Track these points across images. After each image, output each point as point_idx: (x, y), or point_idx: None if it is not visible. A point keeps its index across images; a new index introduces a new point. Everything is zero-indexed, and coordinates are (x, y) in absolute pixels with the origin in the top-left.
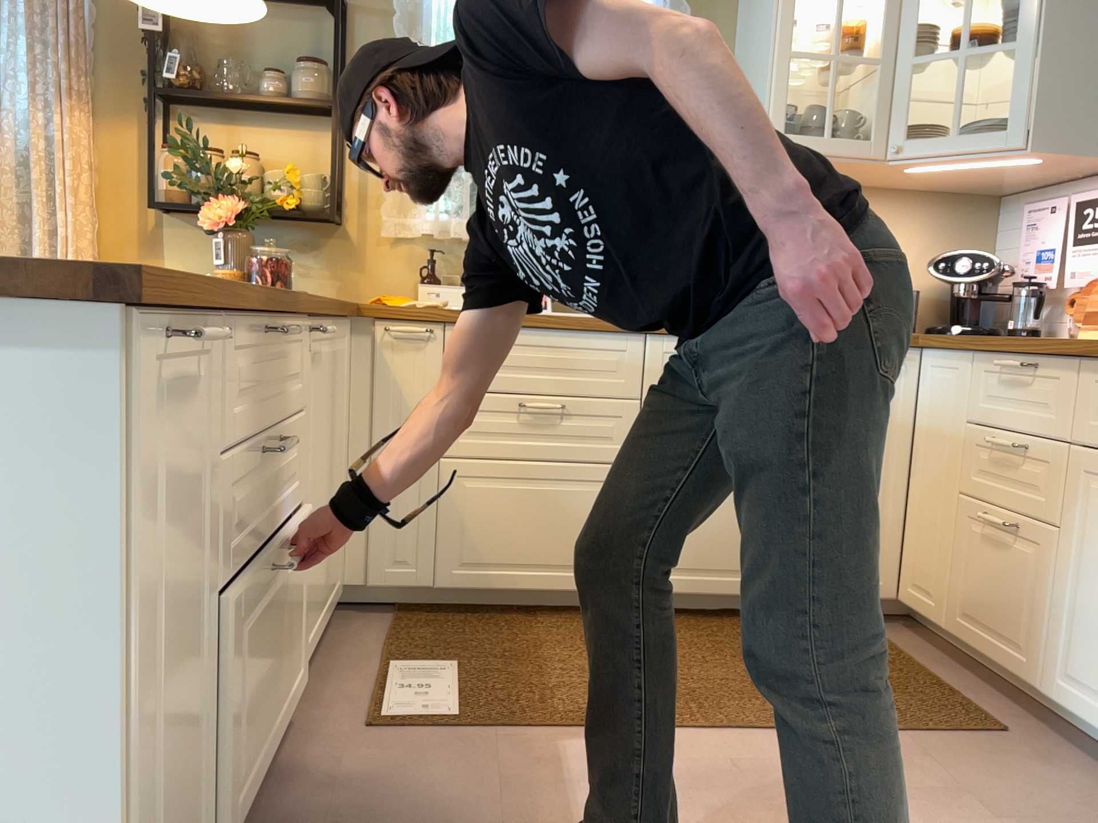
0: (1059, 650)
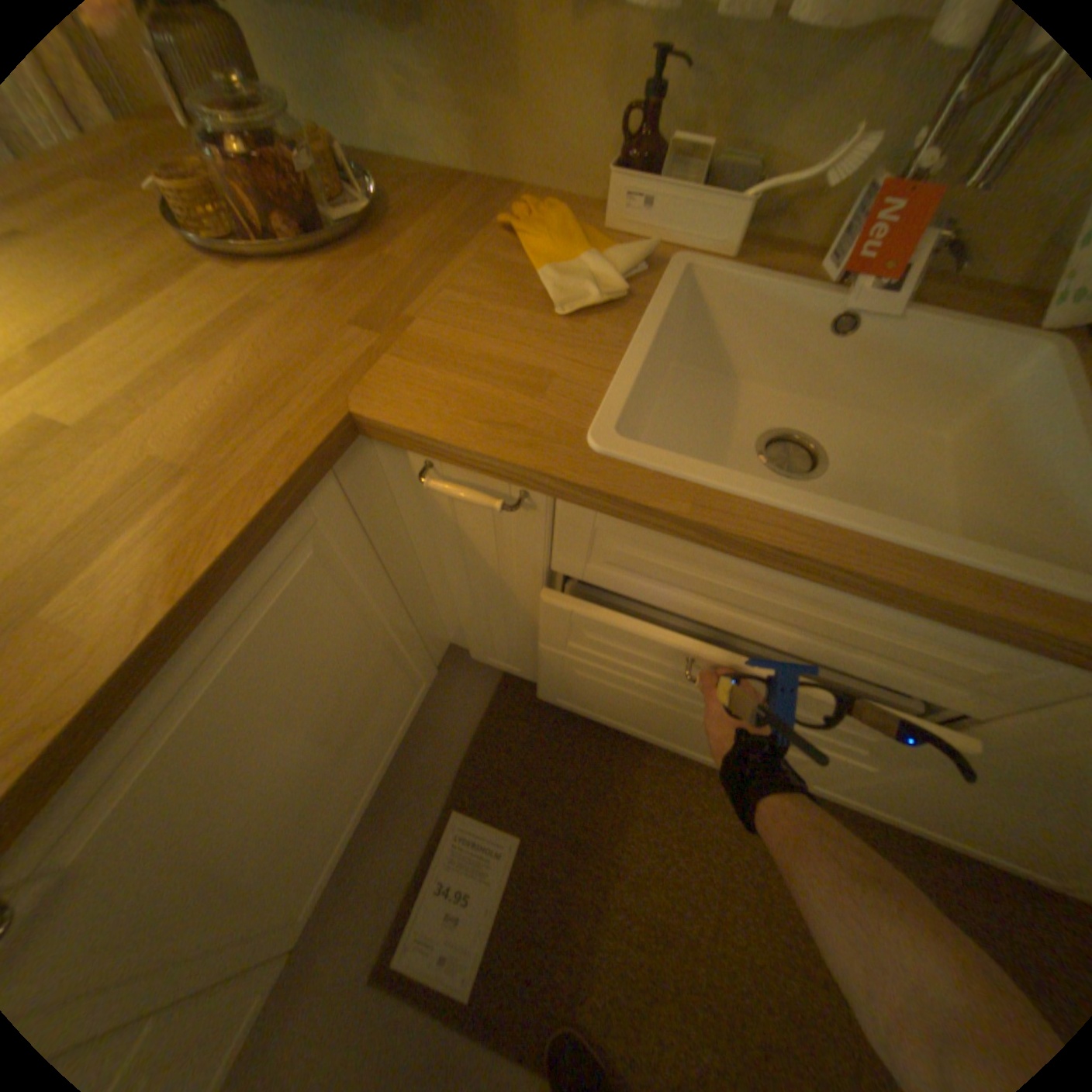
0: None
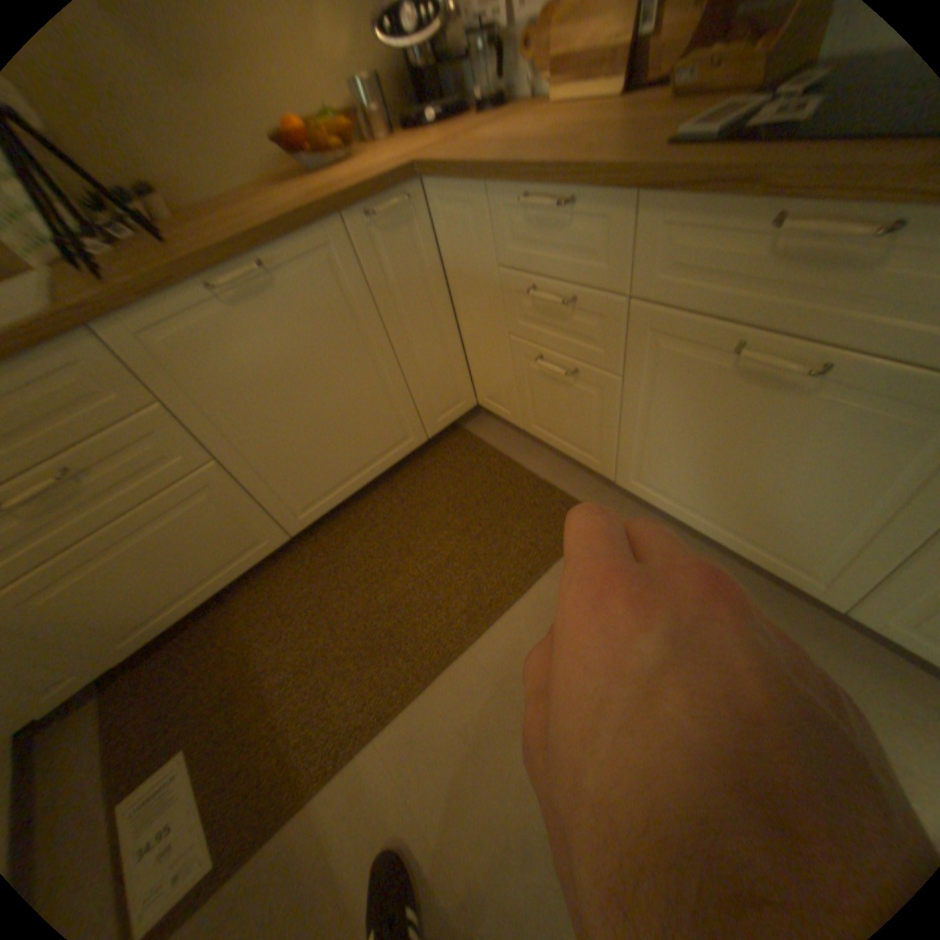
0: (627, 461)
